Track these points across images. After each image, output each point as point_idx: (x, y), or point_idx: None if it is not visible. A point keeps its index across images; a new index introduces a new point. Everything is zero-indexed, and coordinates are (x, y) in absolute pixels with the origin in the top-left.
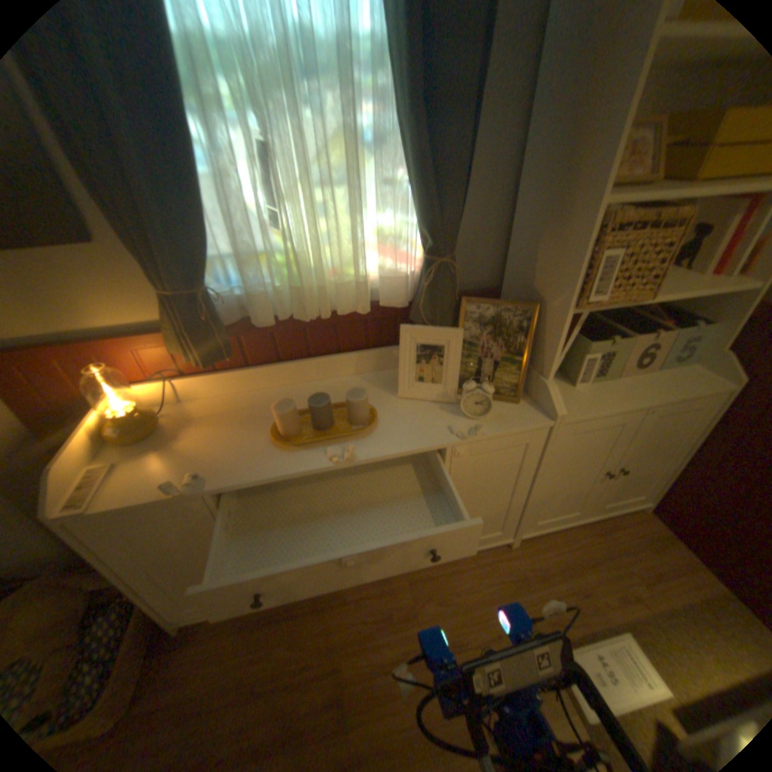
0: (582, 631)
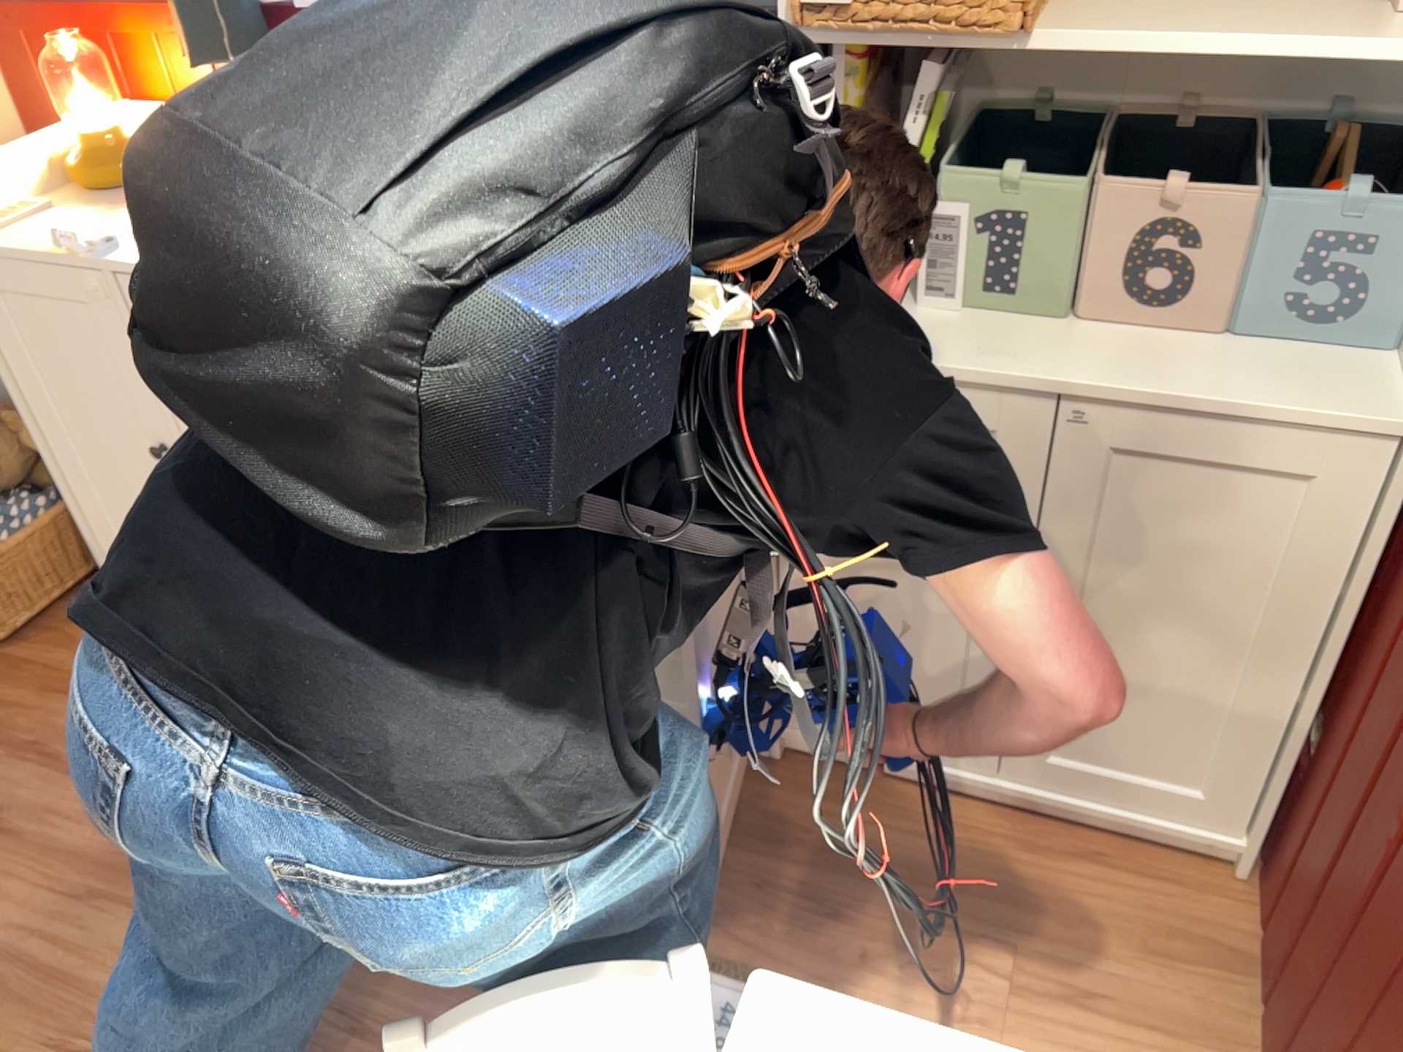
0: (749, 943)
